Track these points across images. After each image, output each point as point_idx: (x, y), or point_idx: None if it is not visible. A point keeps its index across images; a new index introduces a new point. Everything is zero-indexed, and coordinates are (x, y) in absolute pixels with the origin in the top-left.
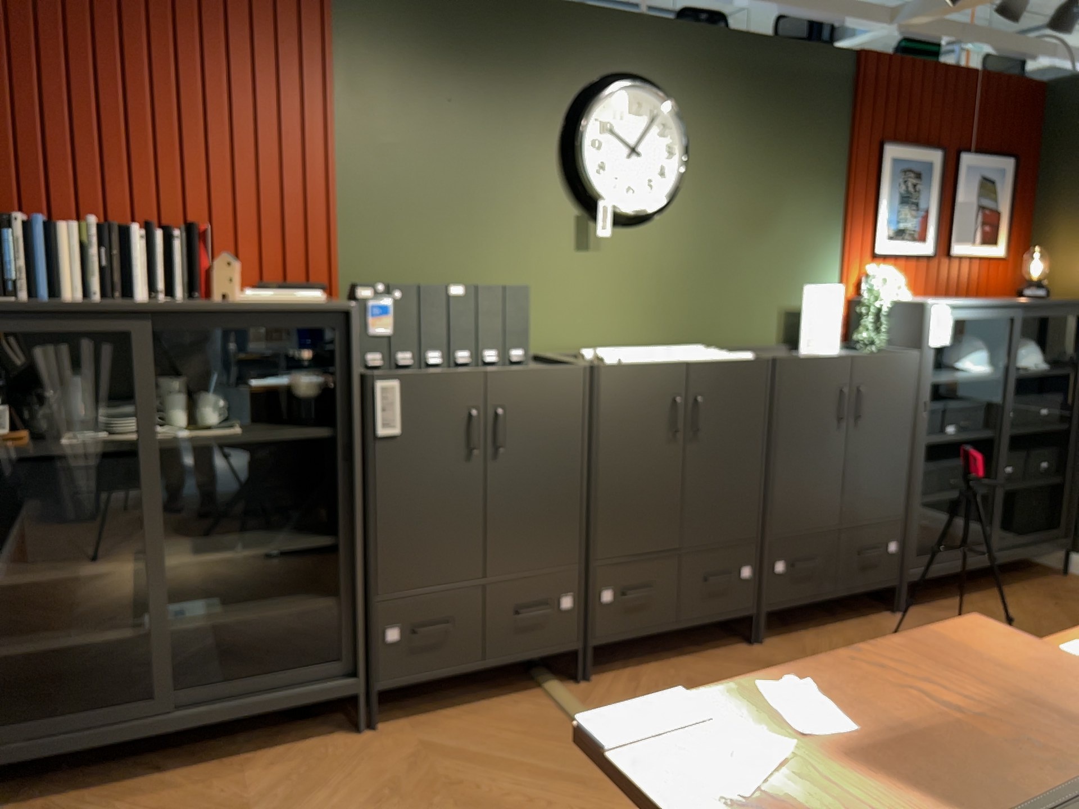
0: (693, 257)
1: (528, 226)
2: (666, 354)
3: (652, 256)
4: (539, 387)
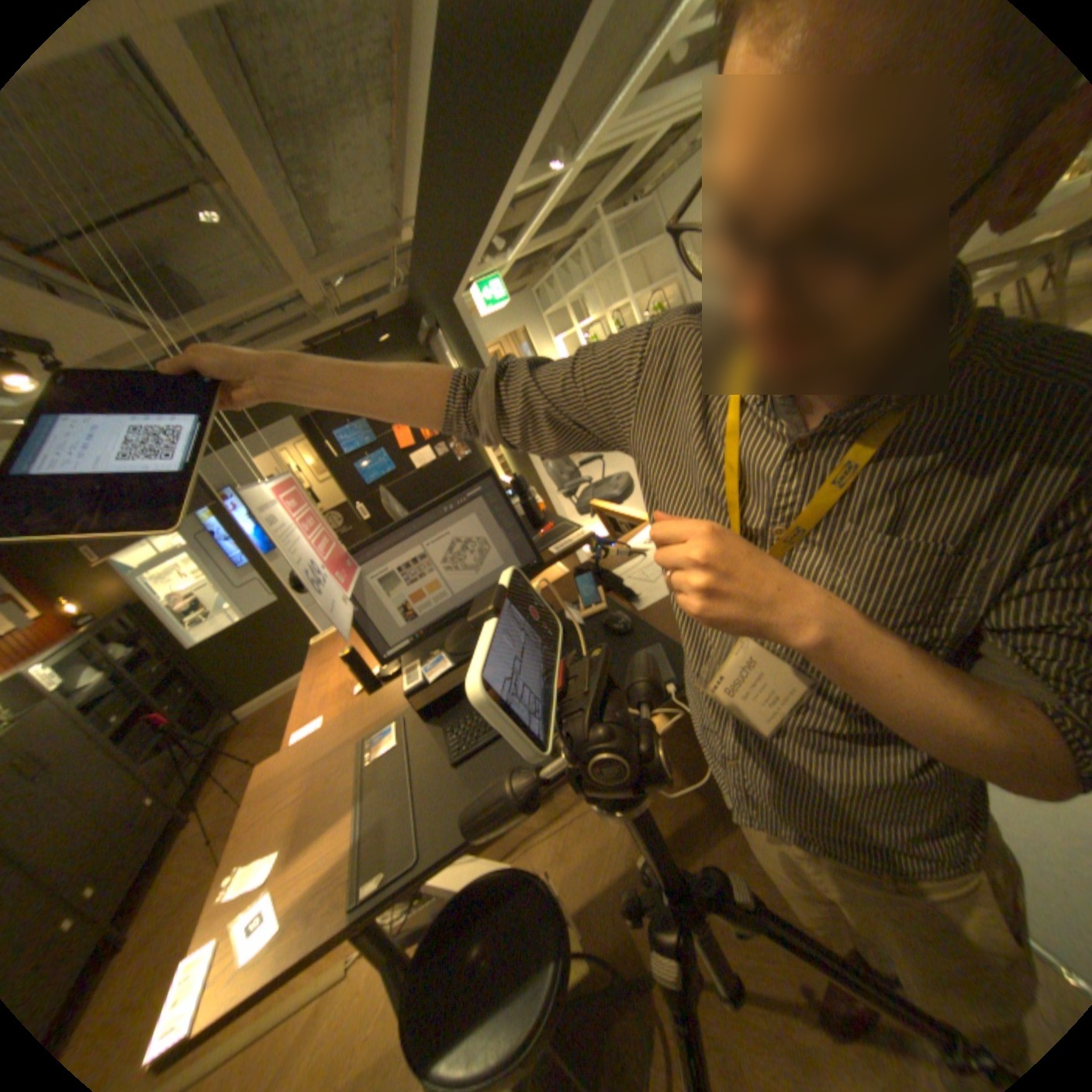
0: None
1: None
2: None
3: None
4: None
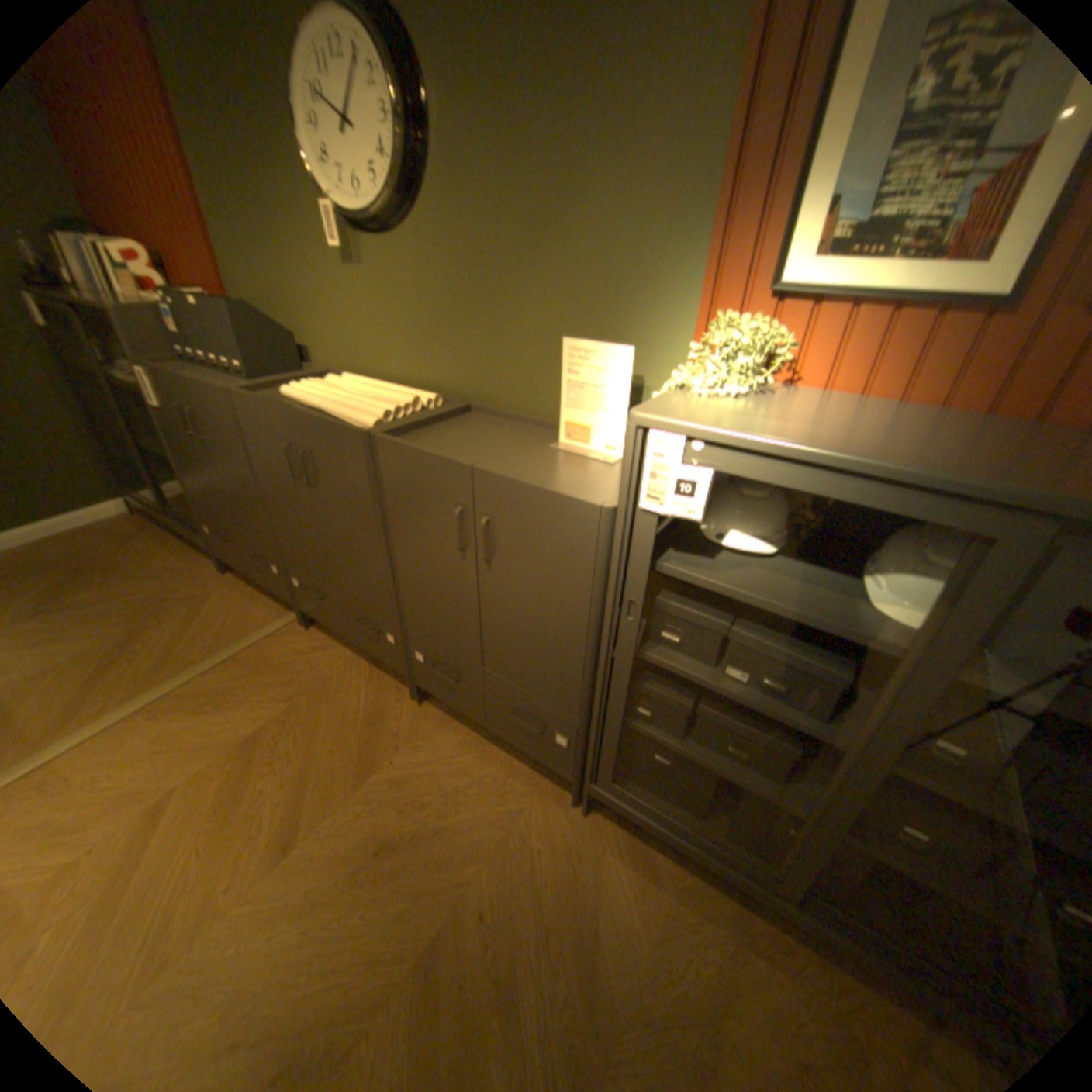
0: (451, 278)
1: (303, 237)
2: (328, 396)
3: (407, 274)
4: (202, 397)
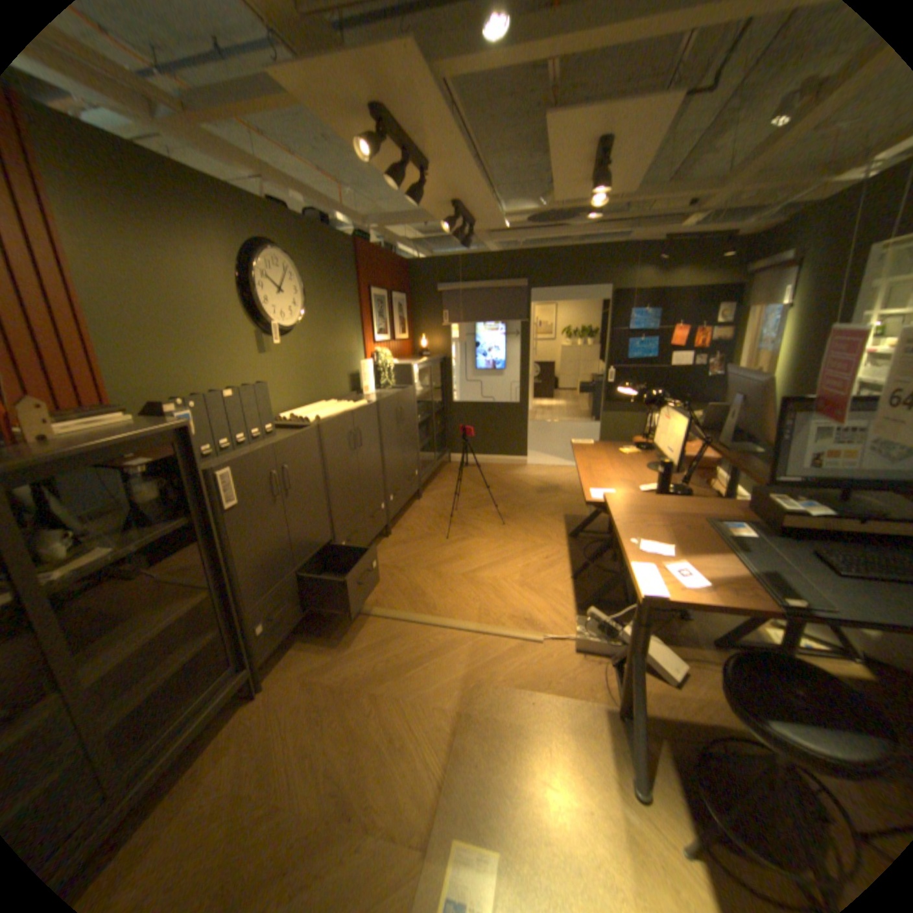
0: (313, 352)
1: (231, 341)
2: (332, 409)
3: (296, 353)
4: (300, 445)
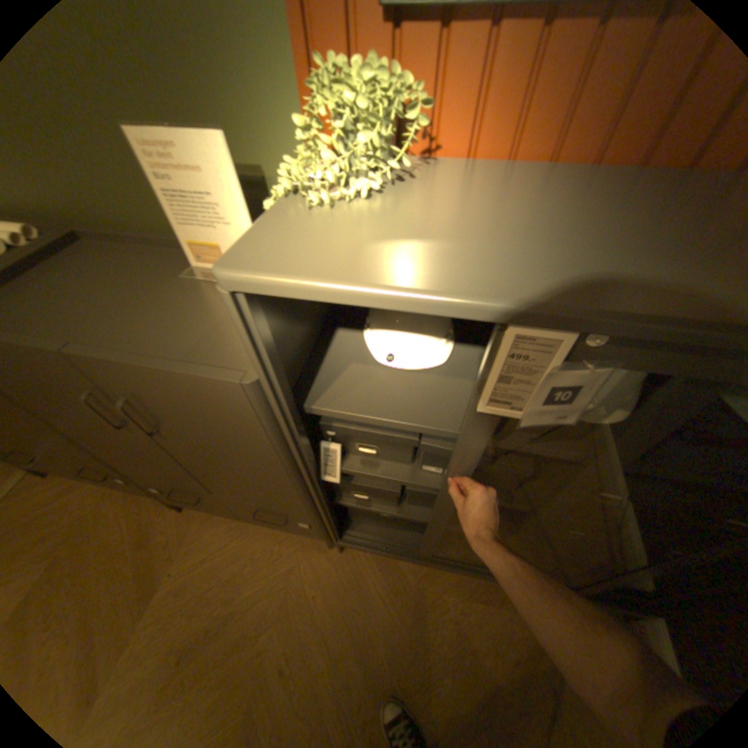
0: None
1: None
2: None
3: None
4: None
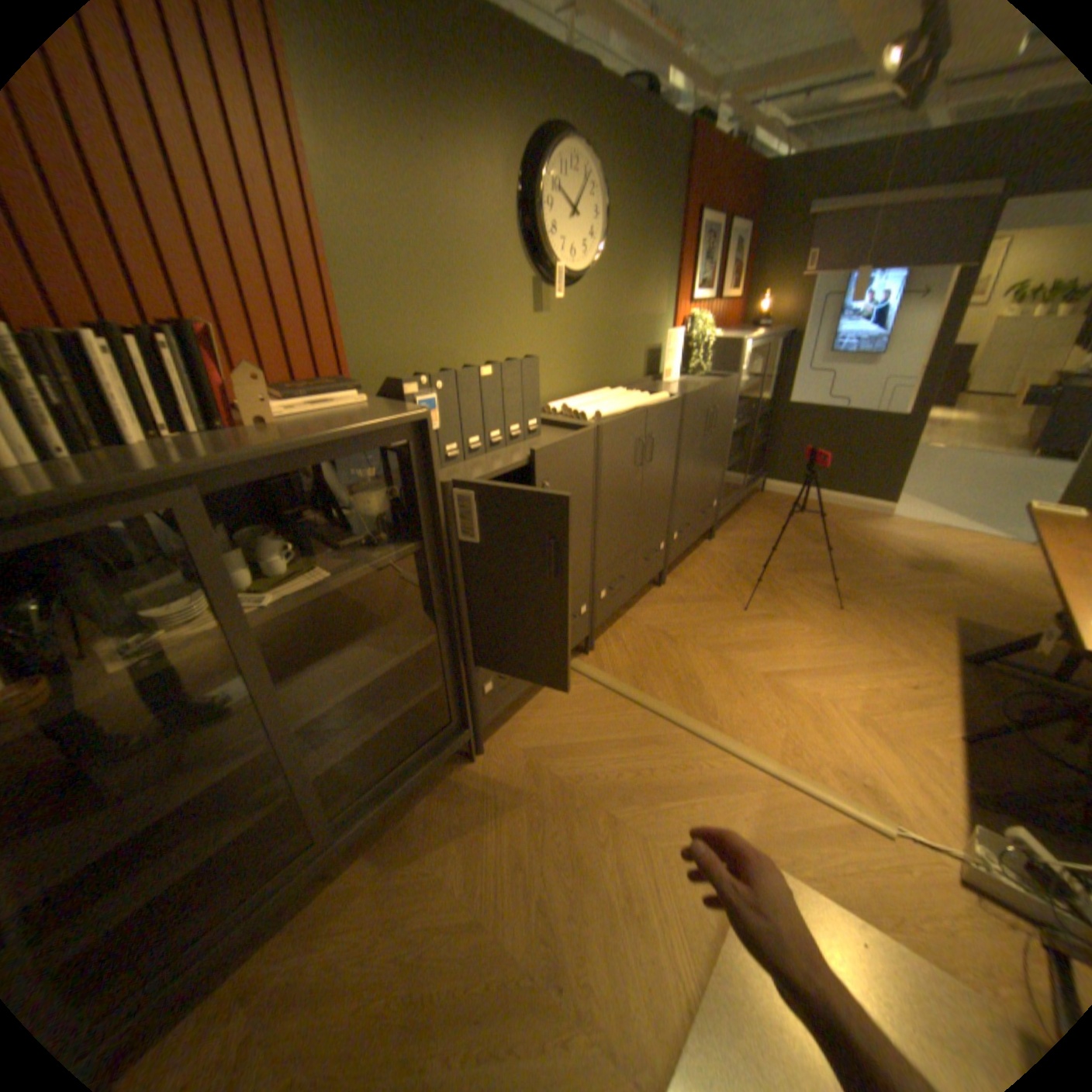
0: (603, 313)
1: (500, 293)
2: (618, 403)
3: (580, 314)
4: (569, 455)
